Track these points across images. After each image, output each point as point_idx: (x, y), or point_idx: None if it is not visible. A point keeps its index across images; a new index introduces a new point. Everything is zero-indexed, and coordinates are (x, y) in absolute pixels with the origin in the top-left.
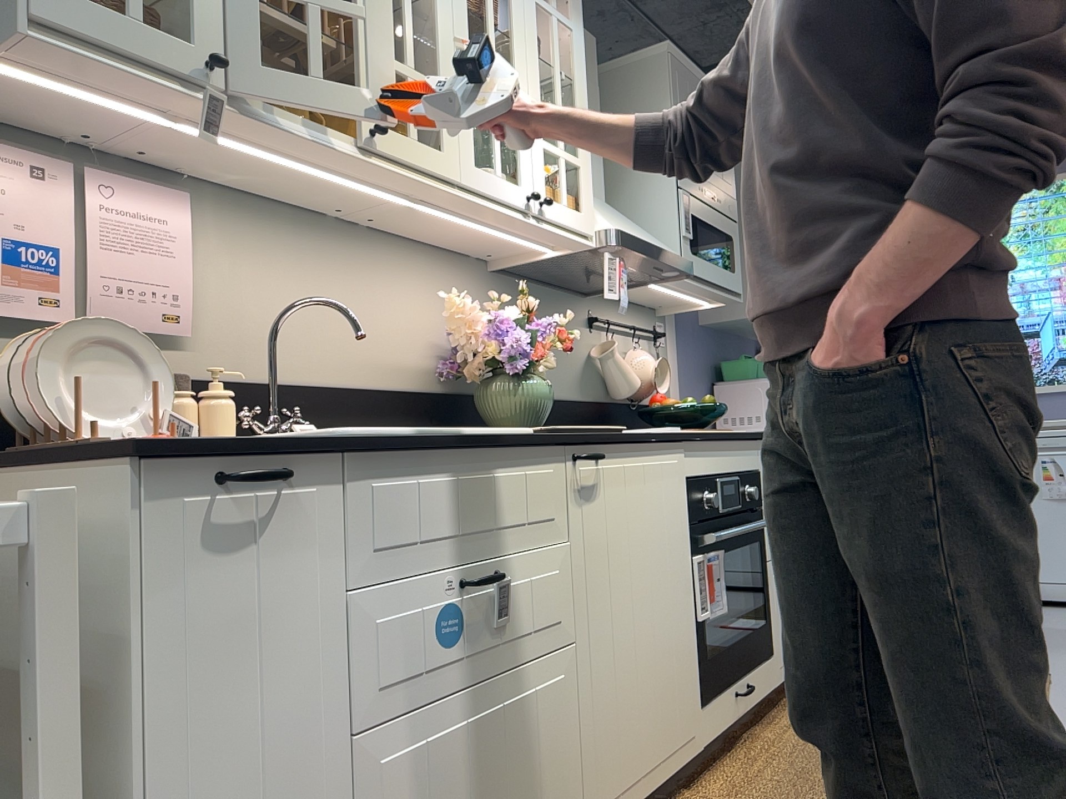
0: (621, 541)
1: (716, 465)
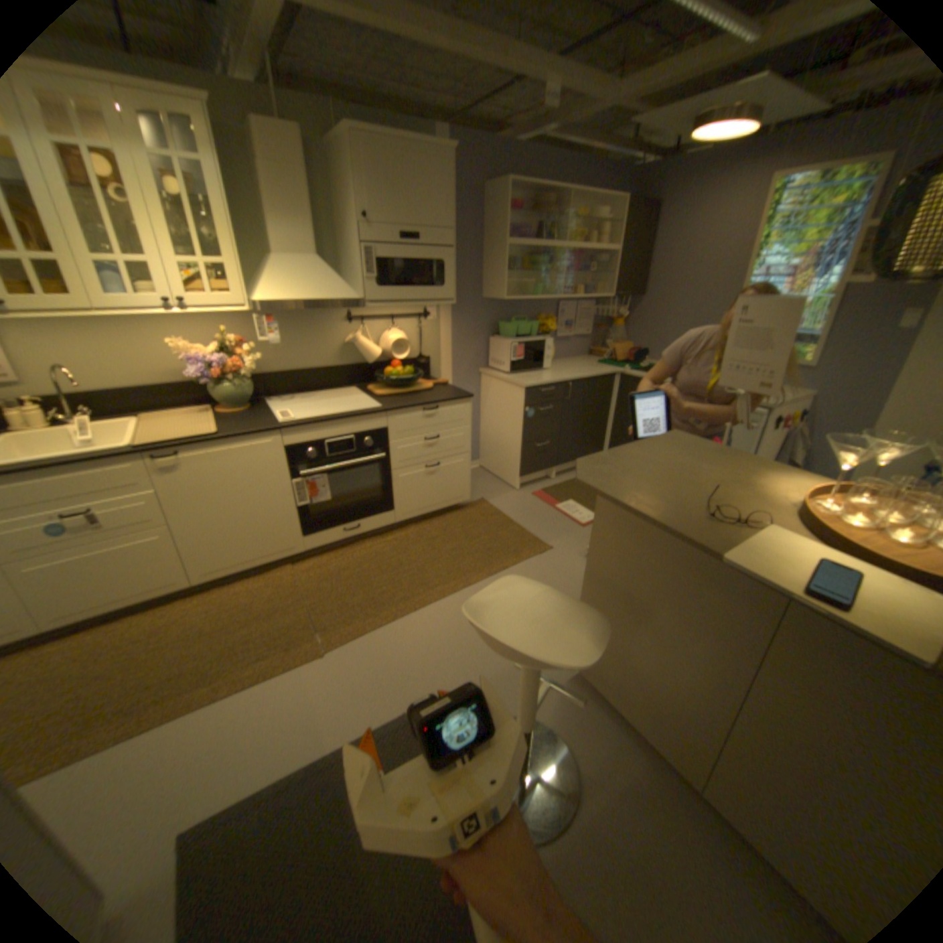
0: (209, 483)
1: (324, 434)
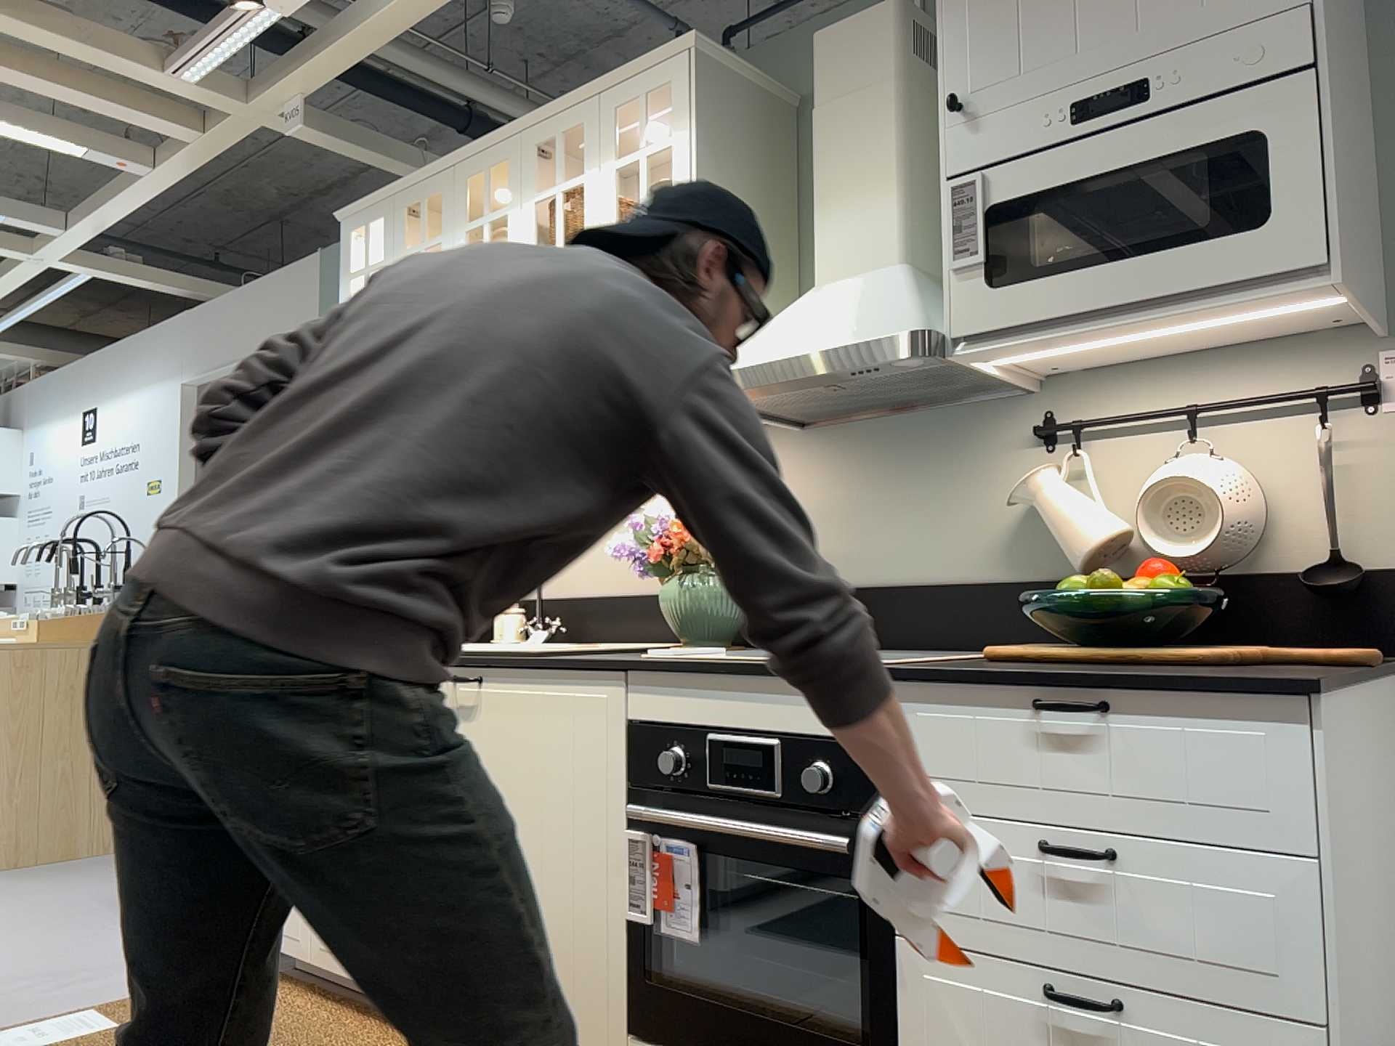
0: (501, 768)
1: (707, 712)
